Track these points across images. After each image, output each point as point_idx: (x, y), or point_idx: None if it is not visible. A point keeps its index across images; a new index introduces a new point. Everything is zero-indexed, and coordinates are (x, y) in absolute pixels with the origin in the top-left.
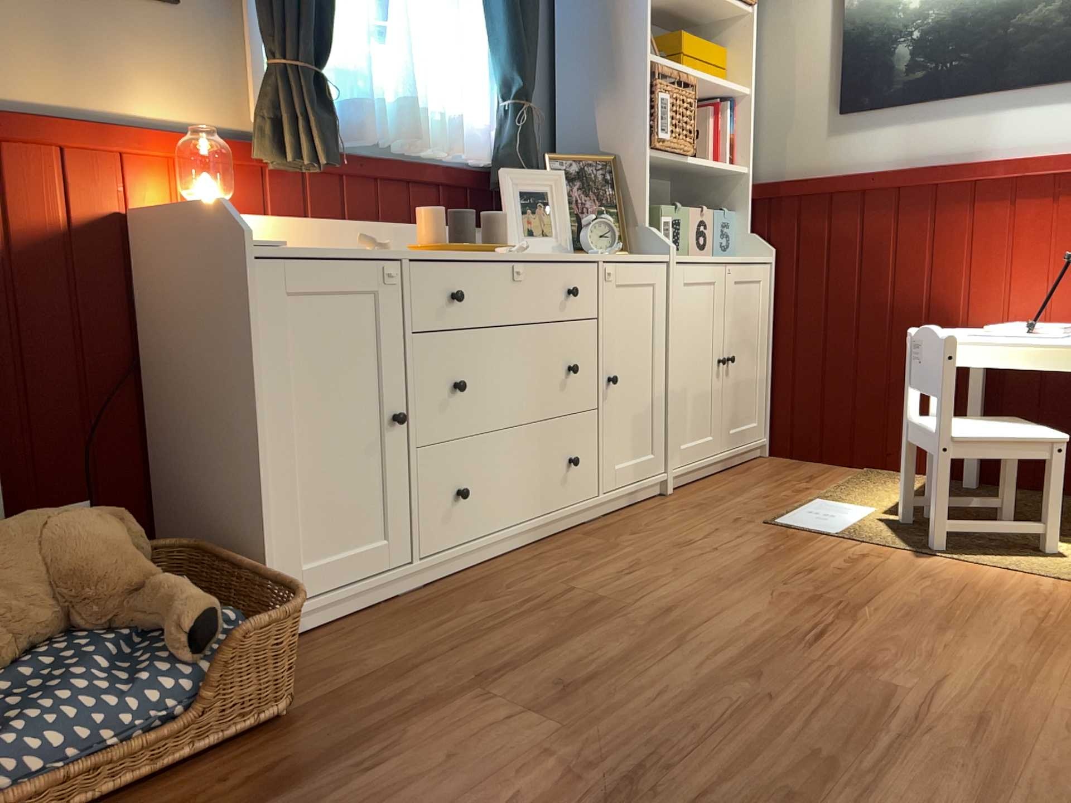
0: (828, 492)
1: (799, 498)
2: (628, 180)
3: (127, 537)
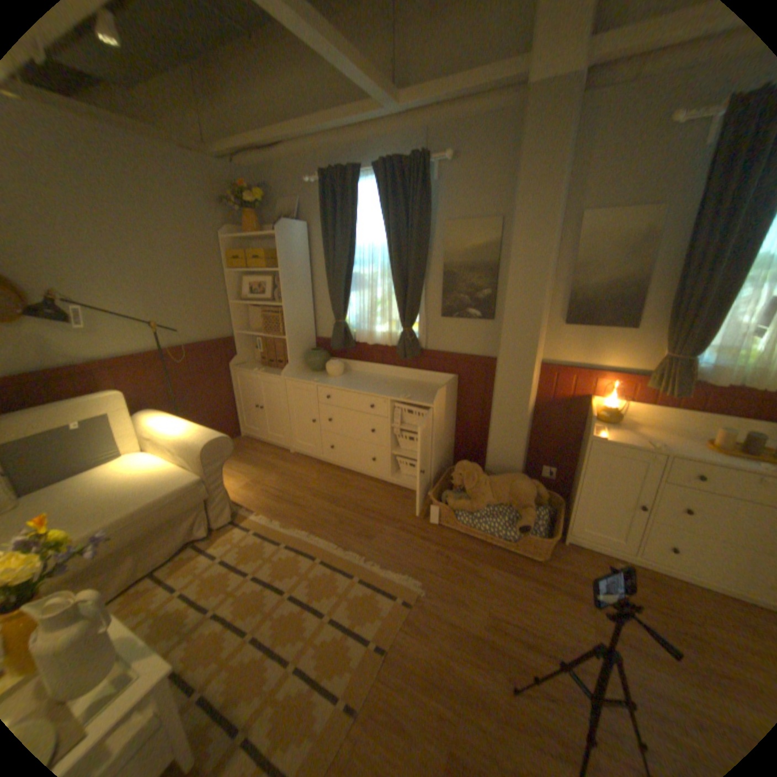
0: None
1: None
2: None
3: (534, 494)
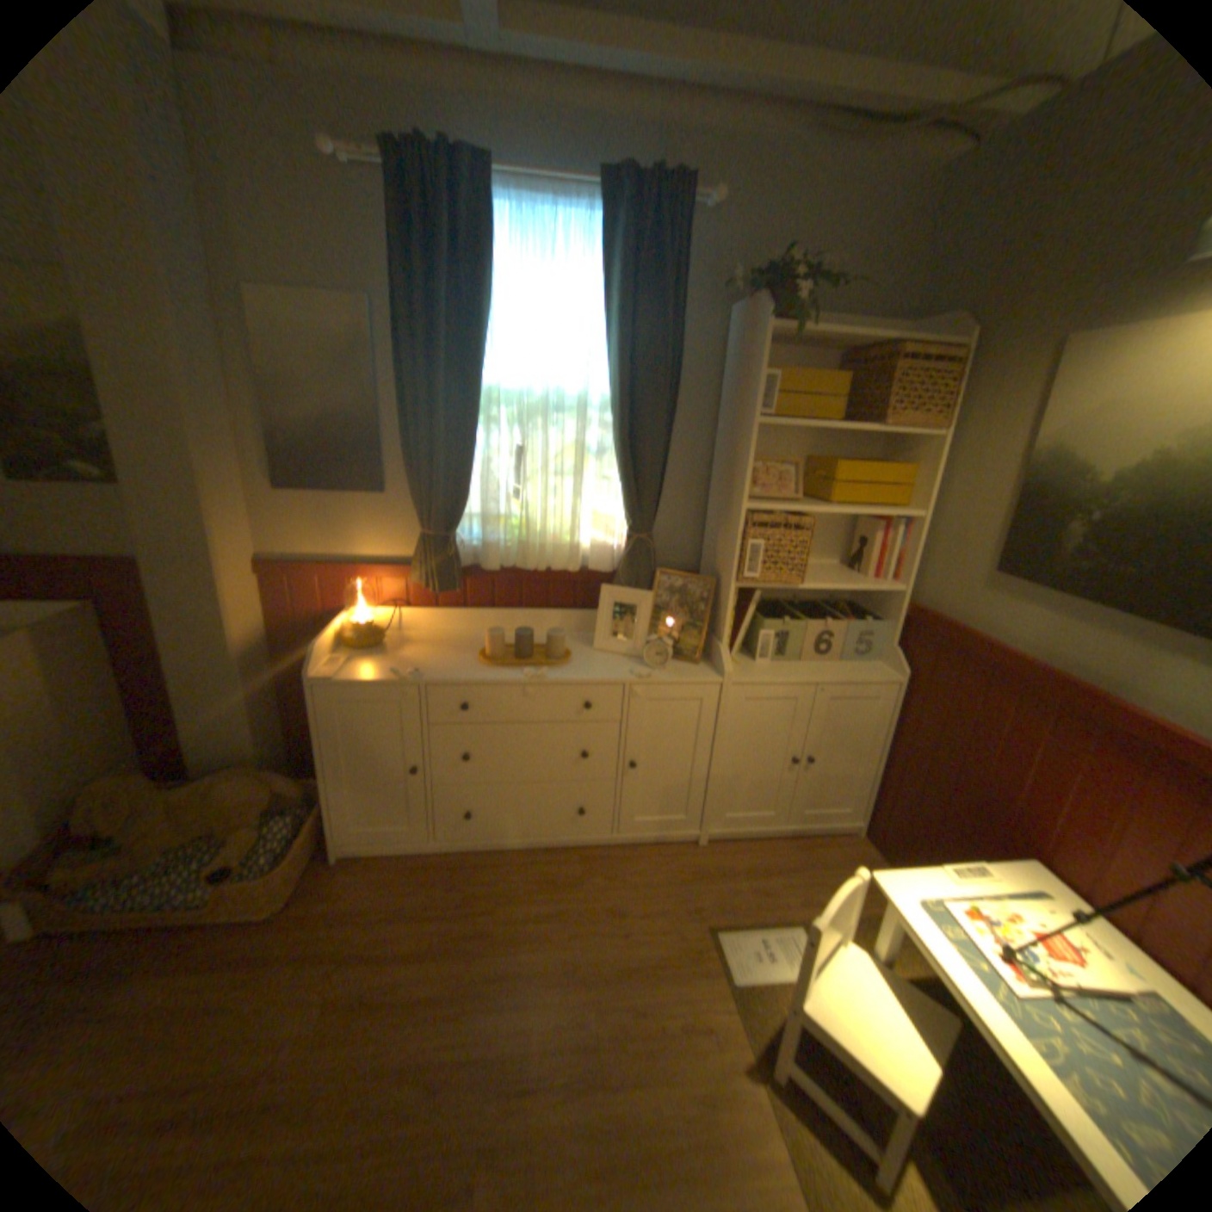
0: None
1: (793, 919)
2: (721, 603)
3: (259, 799)
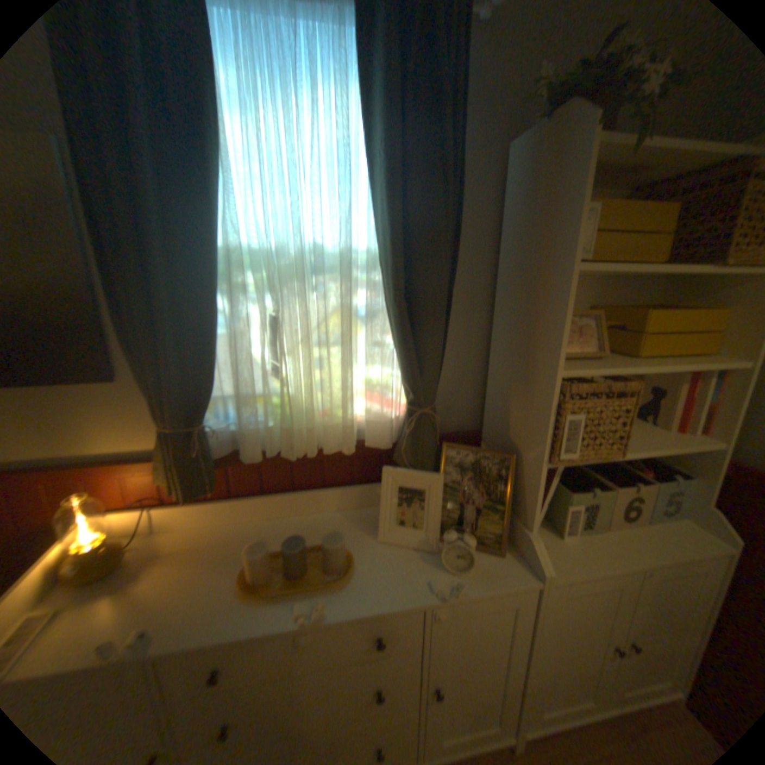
0: None
1: None
2: (526, 481)
3: None
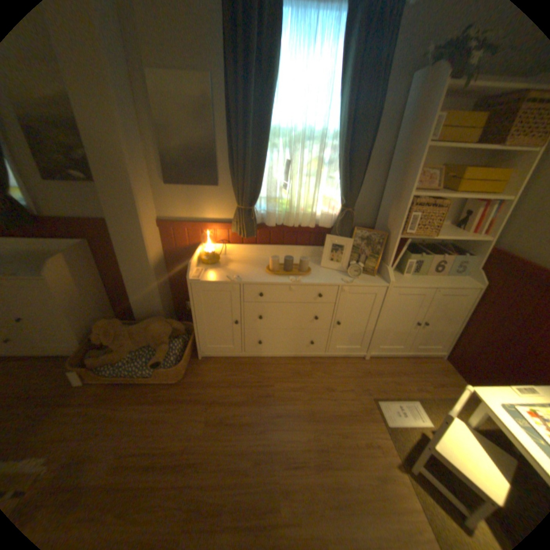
0: (431, 402)
1: (413, 396)
2: (390, 245)
3: (168, 330)
